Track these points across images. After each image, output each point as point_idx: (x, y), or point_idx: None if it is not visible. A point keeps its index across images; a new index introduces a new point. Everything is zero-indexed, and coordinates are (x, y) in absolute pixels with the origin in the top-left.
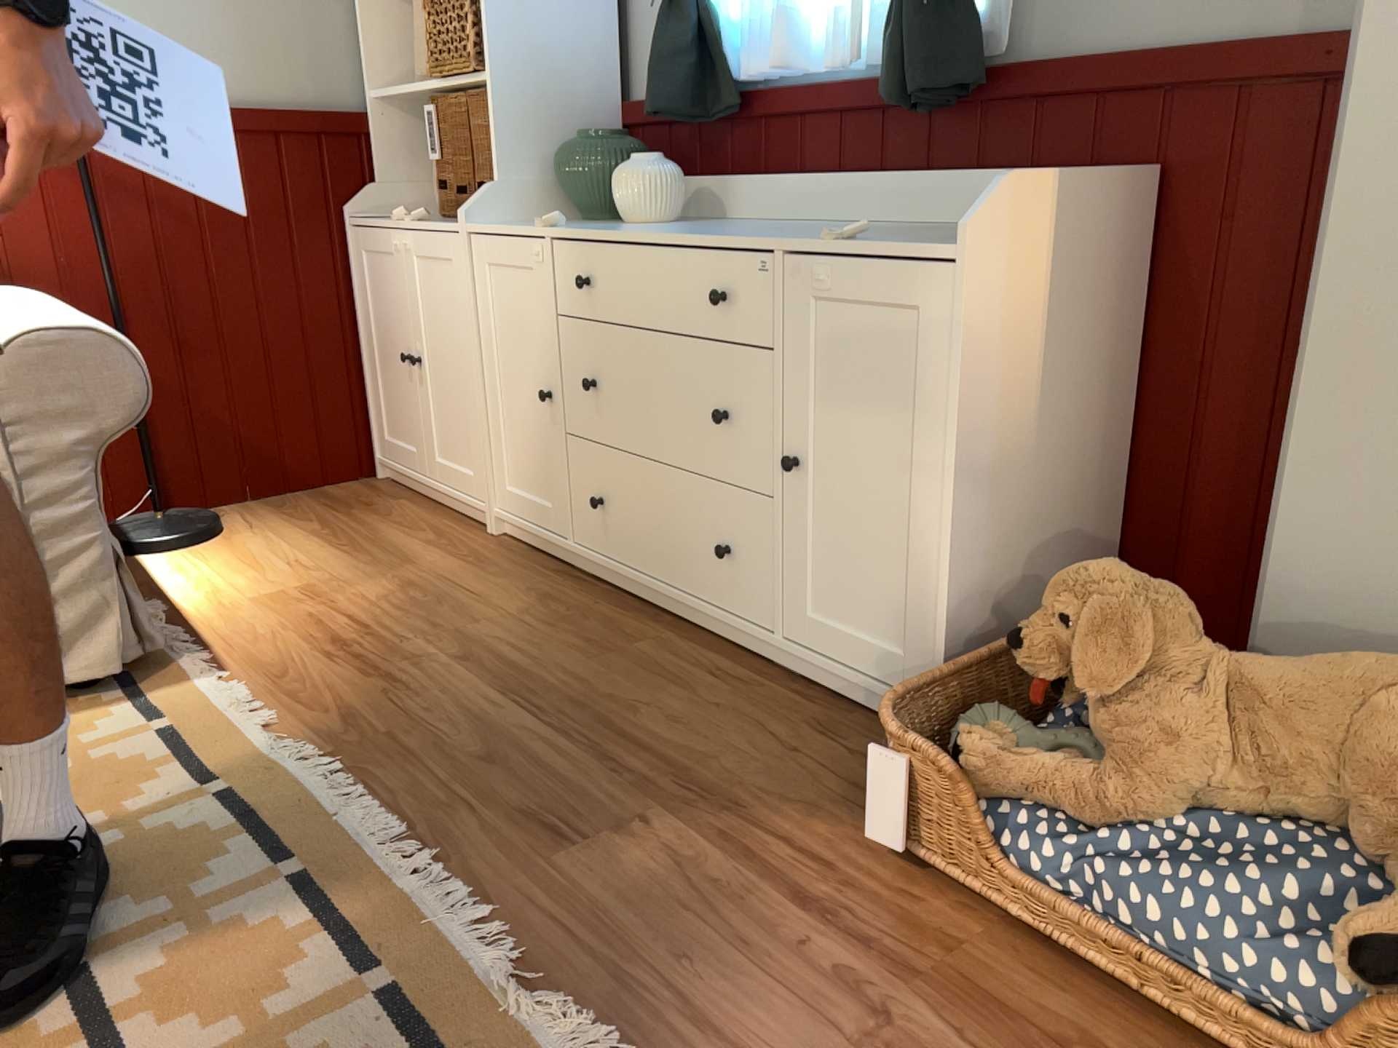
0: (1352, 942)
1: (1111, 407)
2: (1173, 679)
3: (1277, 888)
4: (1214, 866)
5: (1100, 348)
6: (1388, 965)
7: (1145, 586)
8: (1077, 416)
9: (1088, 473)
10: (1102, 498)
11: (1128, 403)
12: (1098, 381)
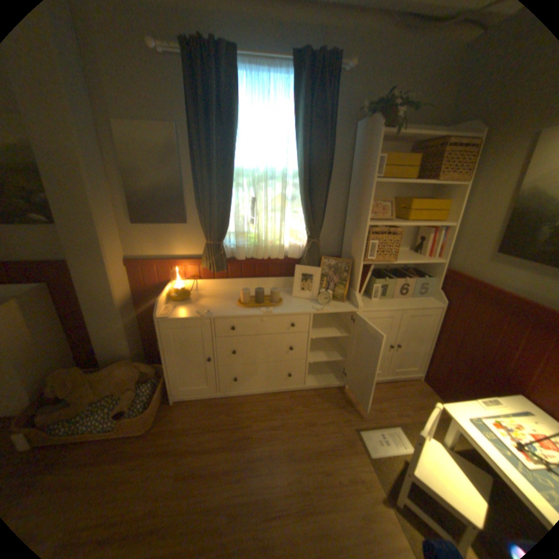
0: (111, 417)
1: (55, 328)
2: (78, 387)
3: (103, 413)
4: (92, 415)
5: (46, 320)
6: (116, 418)
7: (67, 372)
8: (46, 336)
9: (55, 343)
10: (61, 344)
11: (60, 325)
12: (48, 326)
